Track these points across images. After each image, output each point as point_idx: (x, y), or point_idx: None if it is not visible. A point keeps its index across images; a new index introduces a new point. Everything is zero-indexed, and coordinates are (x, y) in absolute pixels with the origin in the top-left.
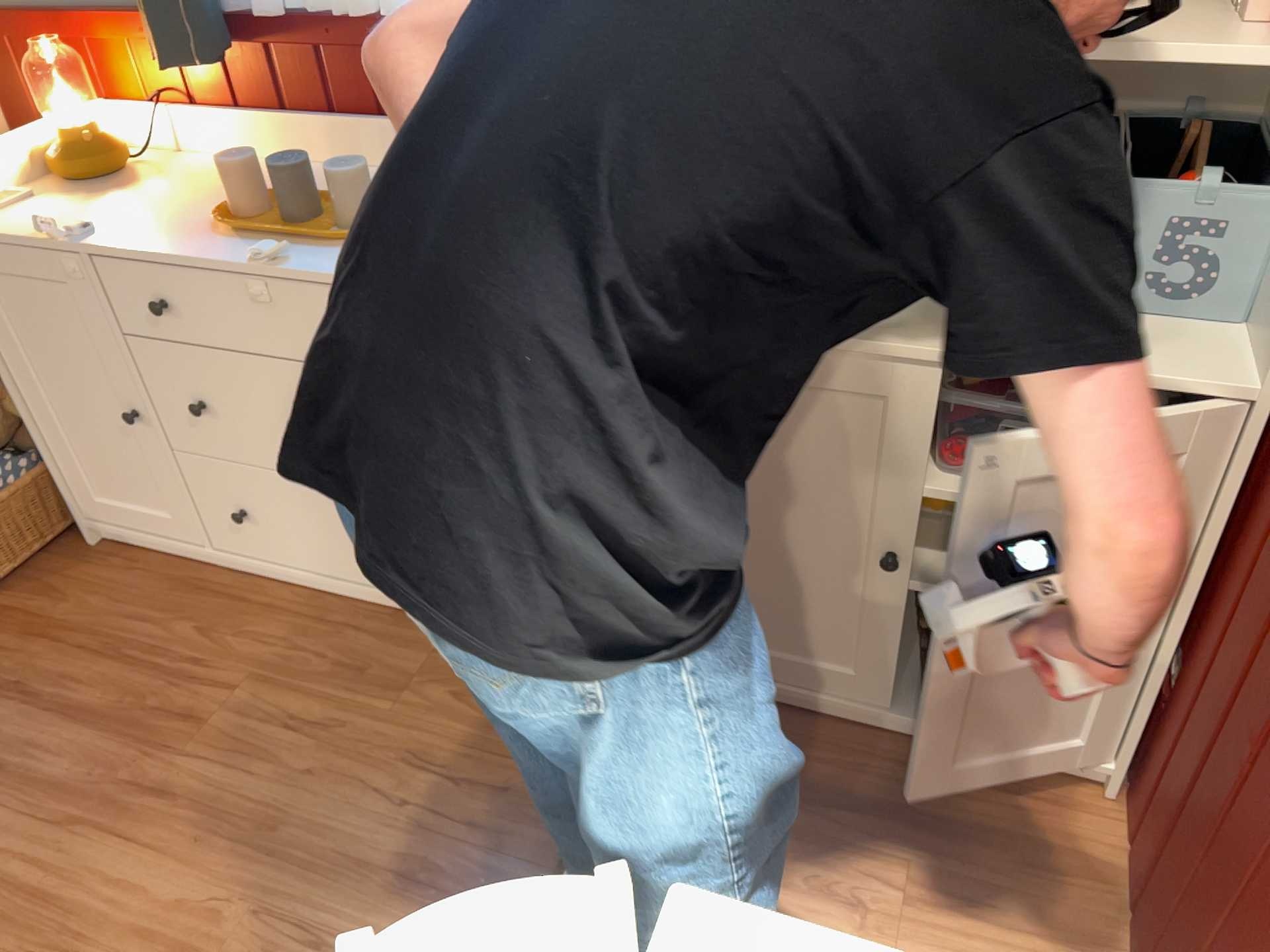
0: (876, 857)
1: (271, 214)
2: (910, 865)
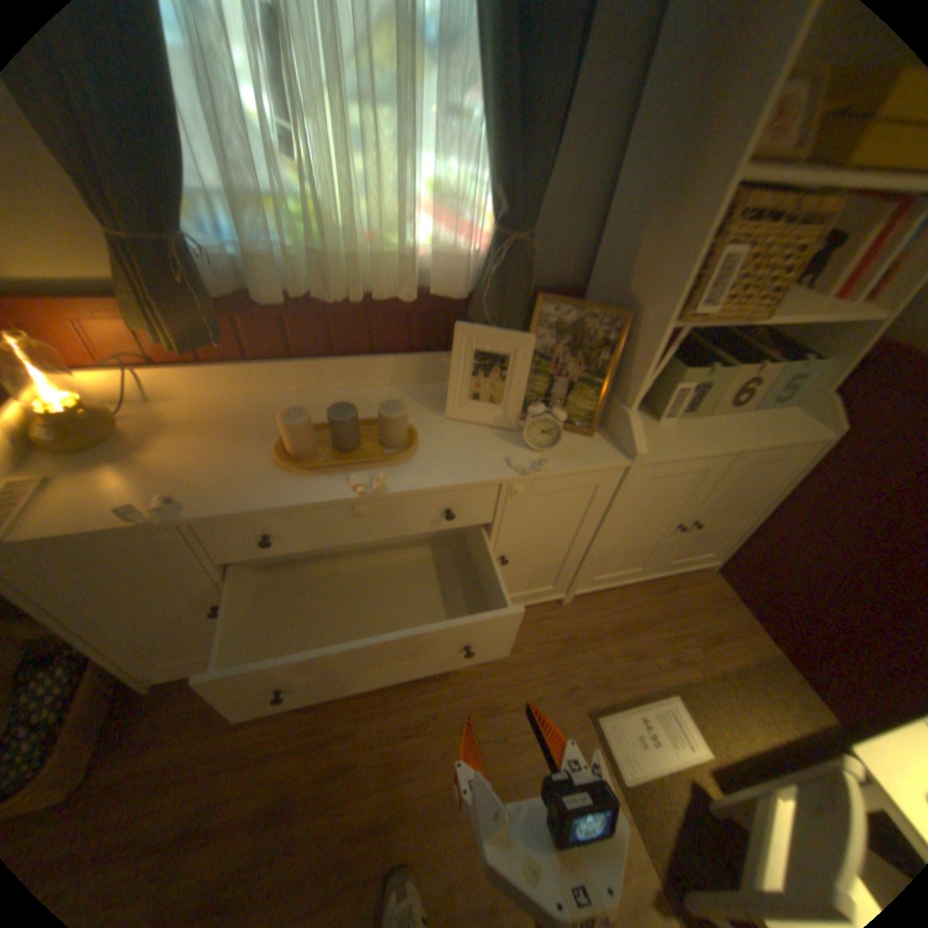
0: (683, 642)
1: (318, 447)
2: (694, 639)
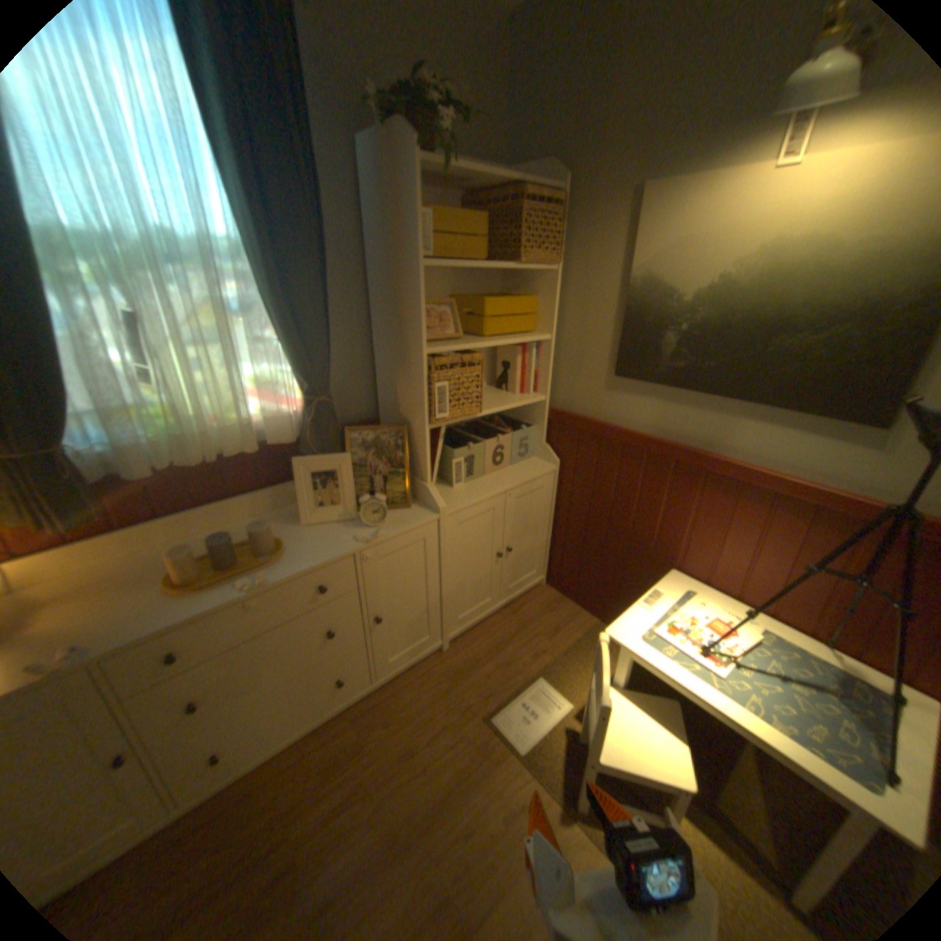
0: (535, 640)
1: (202, 572)
2: (541, 635)
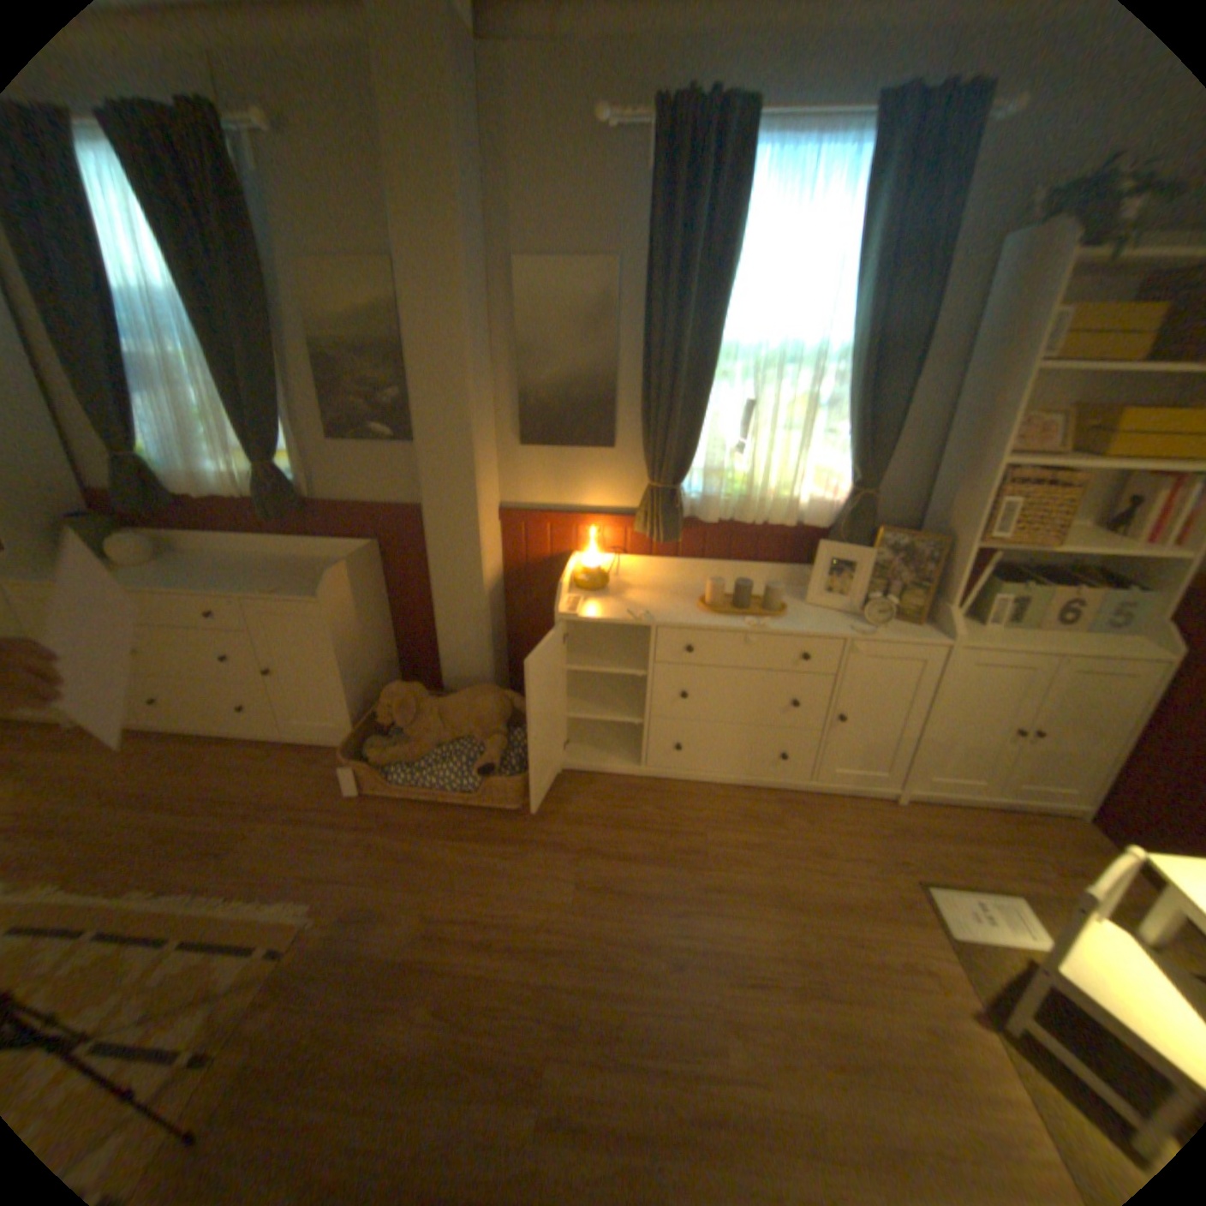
0: (1036, 865)
1: (723, 603)
2: (1051, 866)
